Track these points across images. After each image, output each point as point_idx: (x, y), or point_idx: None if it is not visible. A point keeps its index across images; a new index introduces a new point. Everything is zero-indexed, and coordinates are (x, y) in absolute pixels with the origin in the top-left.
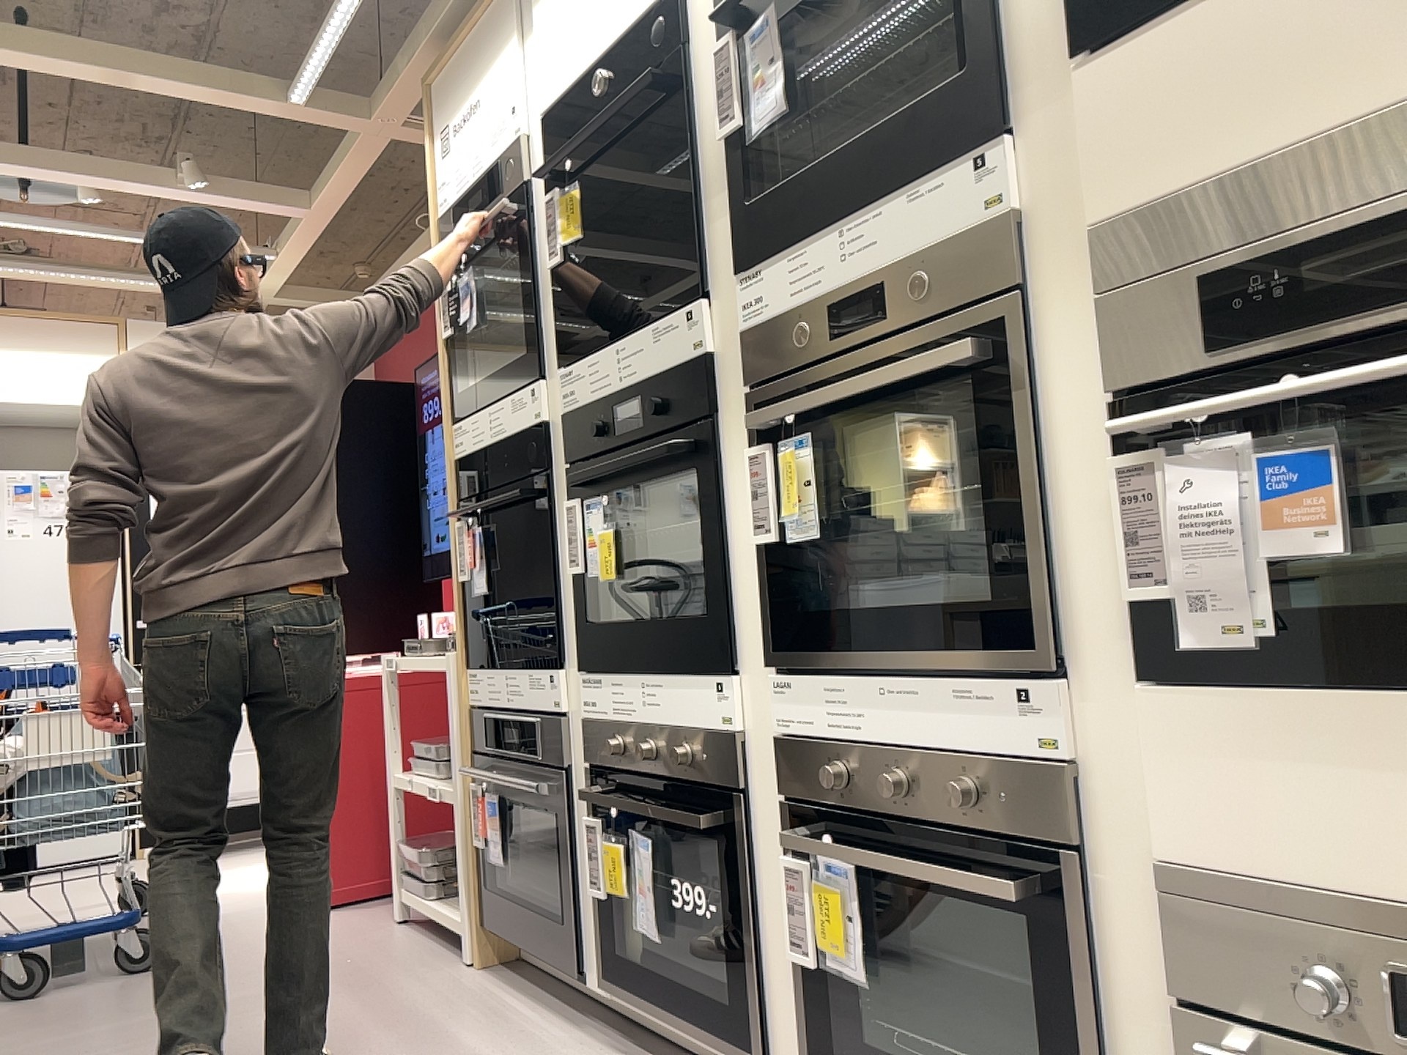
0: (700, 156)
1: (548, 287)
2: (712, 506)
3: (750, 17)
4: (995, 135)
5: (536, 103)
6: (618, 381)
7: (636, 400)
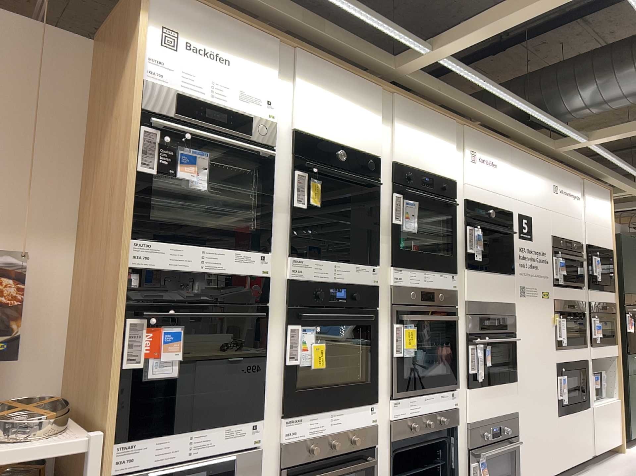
0: (377, 218)
1: (282, 210)
2: (375, 338)
3: (404, 196)
4: (450, 271)
5: (286, 118)
6: (334, 278)
7: (341, 289)
